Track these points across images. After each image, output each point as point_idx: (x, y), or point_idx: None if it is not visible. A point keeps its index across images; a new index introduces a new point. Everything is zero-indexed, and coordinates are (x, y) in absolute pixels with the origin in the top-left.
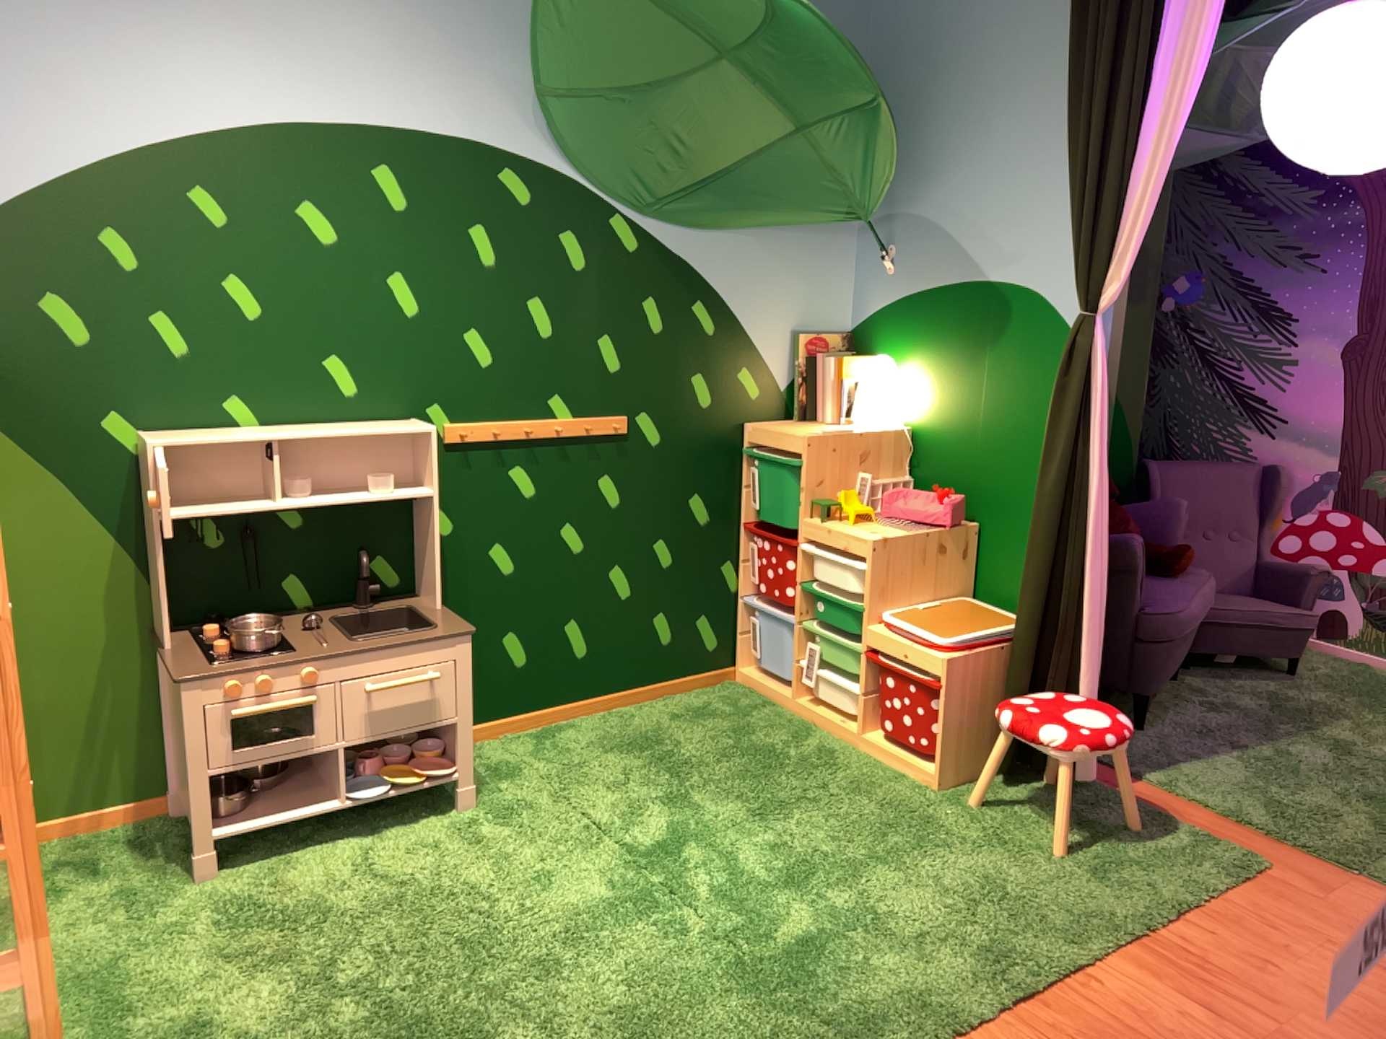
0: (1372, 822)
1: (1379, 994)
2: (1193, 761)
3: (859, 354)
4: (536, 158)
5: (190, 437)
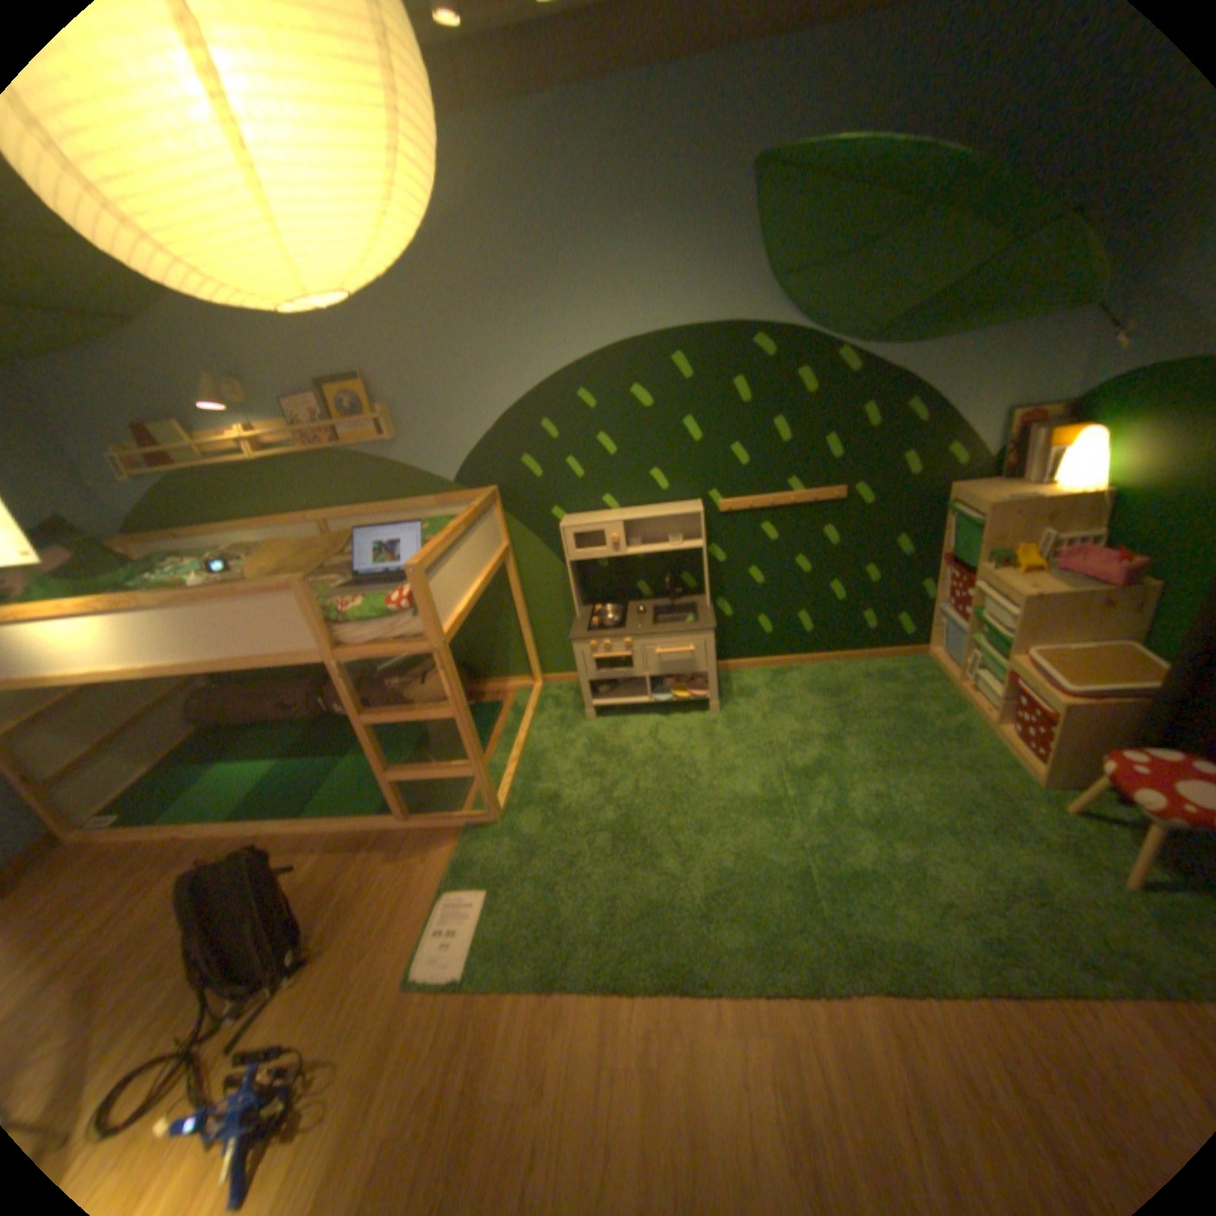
0: None
1: None
2: None
3: (1080, 420)
4: (778, 322)
5: (580, 522)
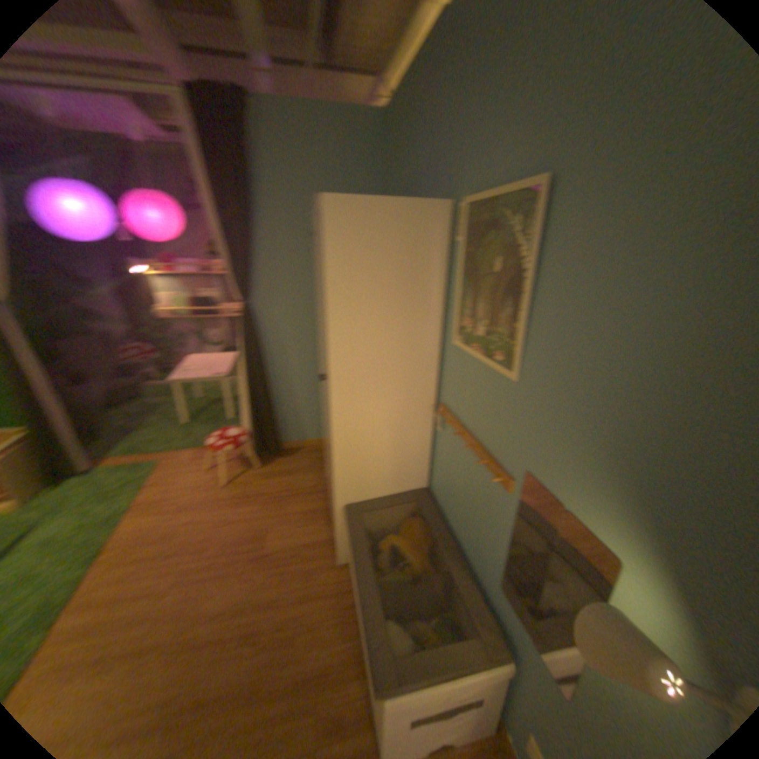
0: (178, 435)
1: (195, 481)
2: (118, 445)
3: None
4: None
5: None
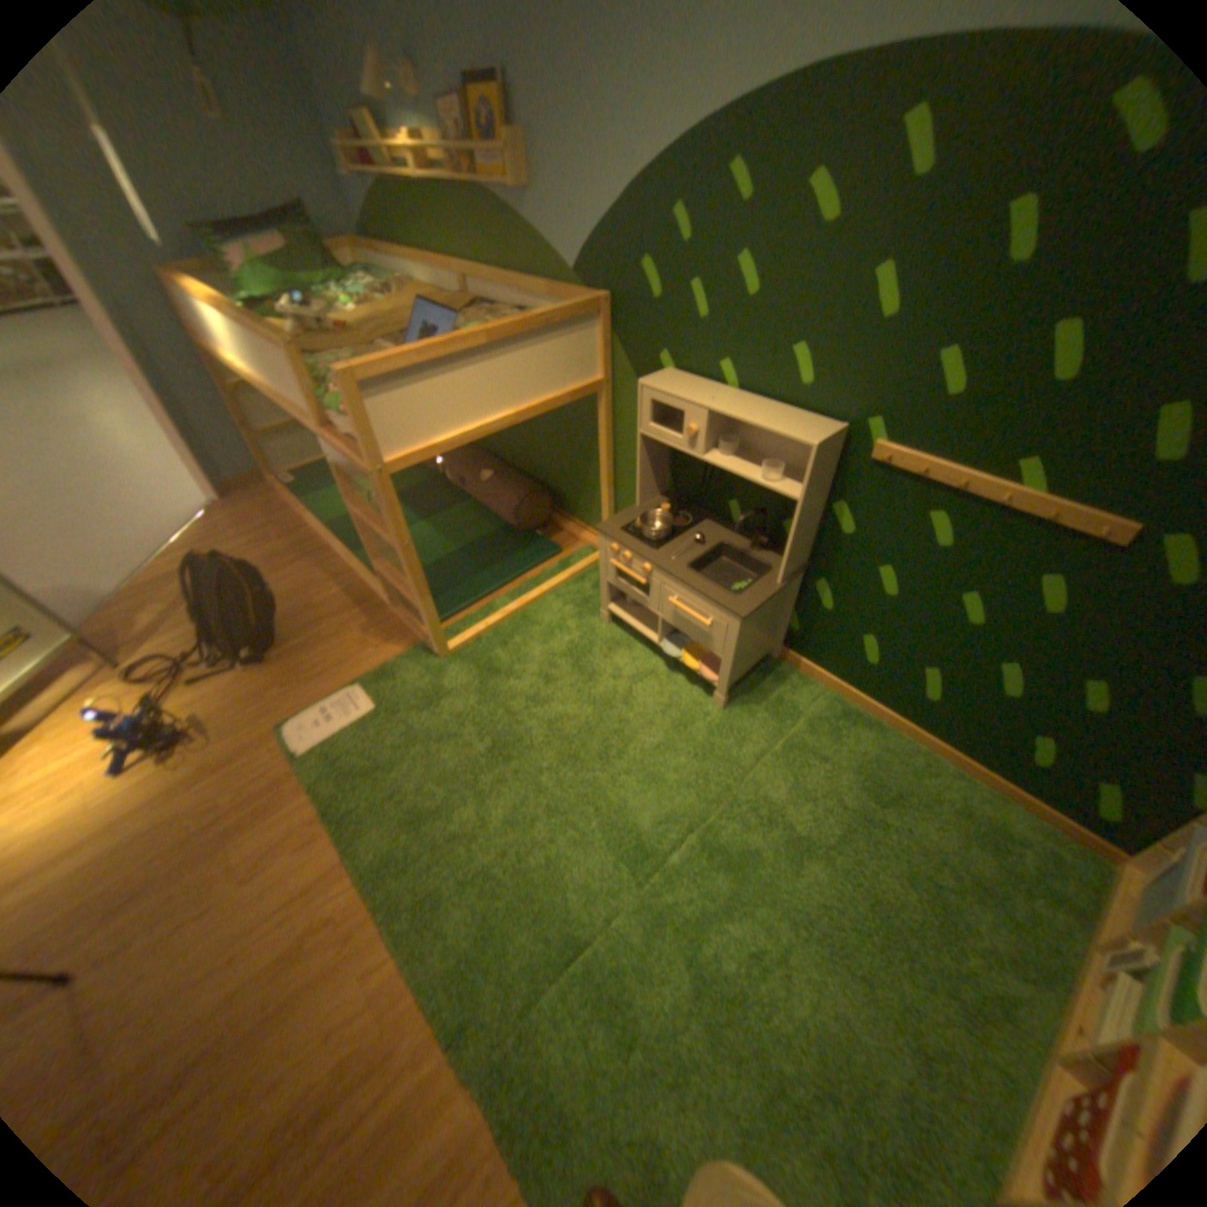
0: None
1: None
2: None
3: None
4: None
5: (671, 385)
